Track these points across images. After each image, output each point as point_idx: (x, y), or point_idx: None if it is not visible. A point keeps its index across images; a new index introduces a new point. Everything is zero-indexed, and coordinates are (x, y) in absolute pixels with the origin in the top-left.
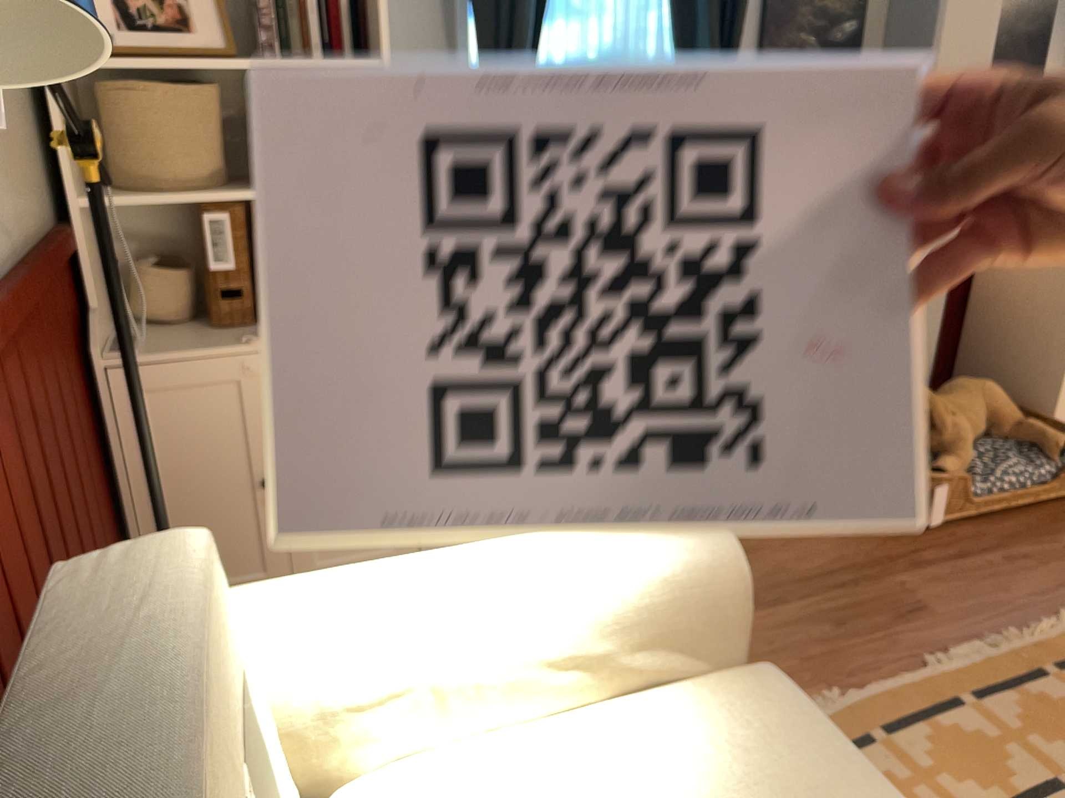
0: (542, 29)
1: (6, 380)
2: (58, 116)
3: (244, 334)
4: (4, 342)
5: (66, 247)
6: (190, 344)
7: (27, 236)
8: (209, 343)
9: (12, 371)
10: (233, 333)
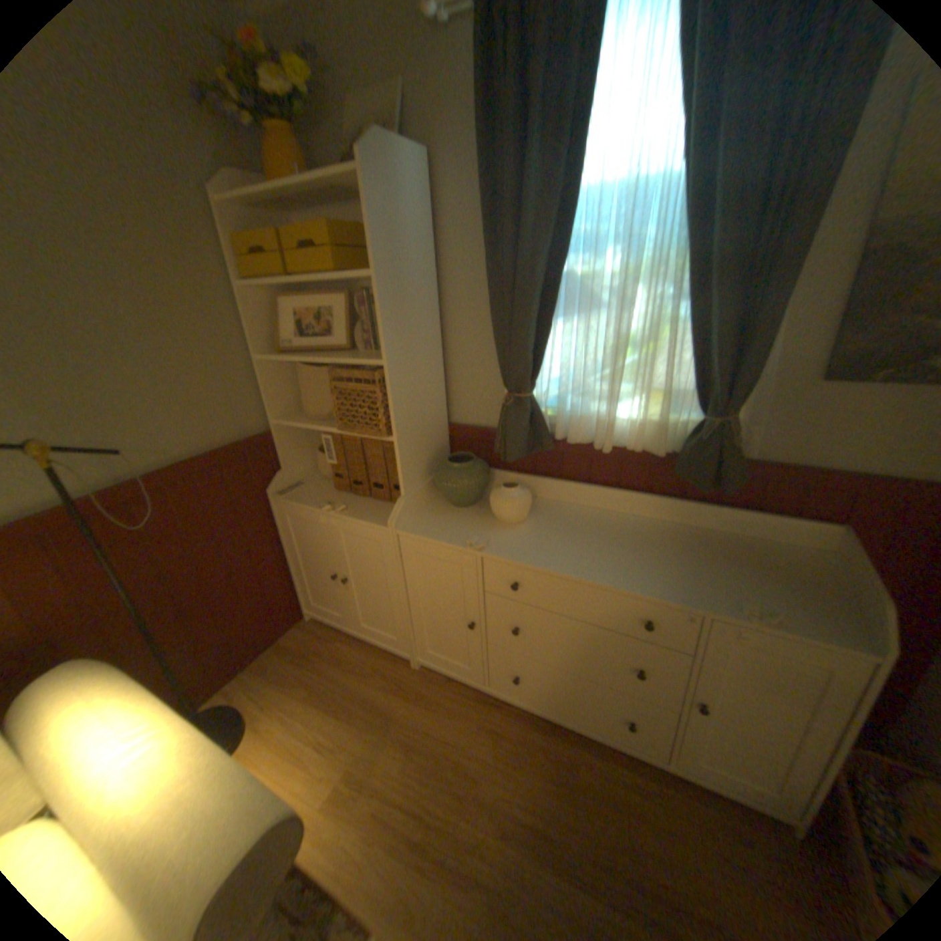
0: (554, 324)
1: (113, 525)
2: (264, 380)
3: (335, 499)
4: (122, 507)
5: (255, 443)
6: (311, 497)
7: (212, 443)
8: (317, 499)
9: (128, 519)
10: (336, 495)
